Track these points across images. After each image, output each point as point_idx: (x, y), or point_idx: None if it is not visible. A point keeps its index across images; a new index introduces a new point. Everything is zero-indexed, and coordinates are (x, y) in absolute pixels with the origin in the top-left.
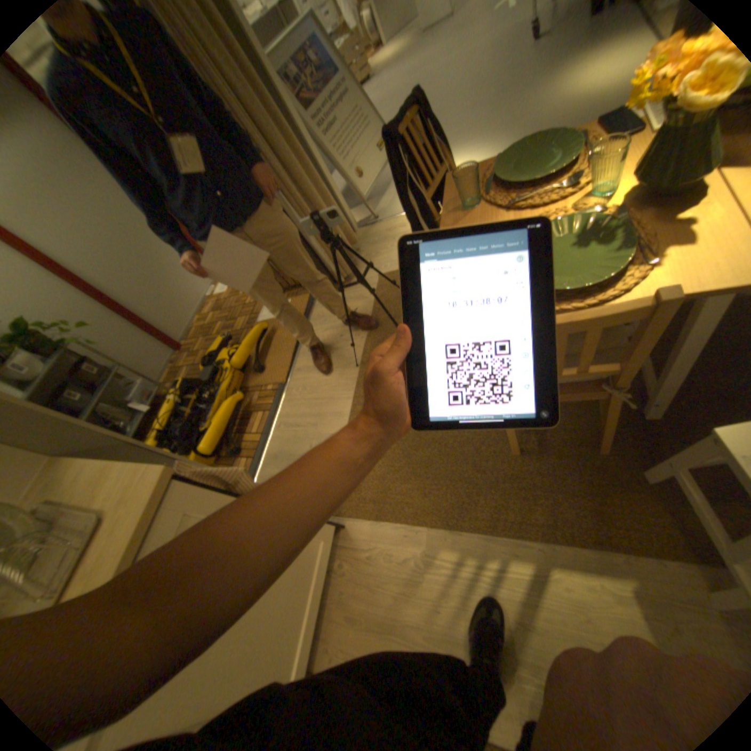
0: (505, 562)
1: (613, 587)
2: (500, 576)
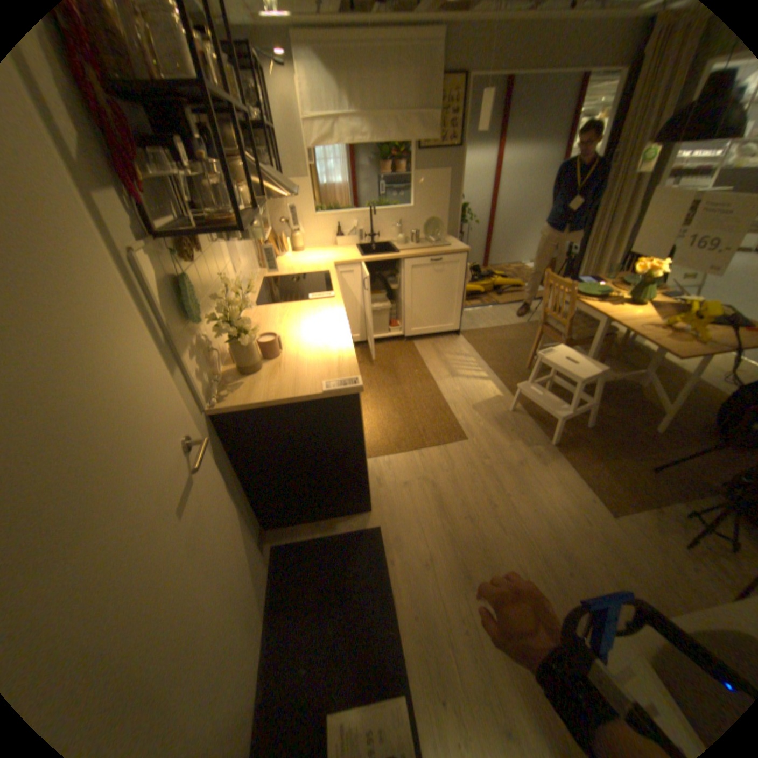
0: (482, 370)
1: (496, 391)
2: (477, 370)
